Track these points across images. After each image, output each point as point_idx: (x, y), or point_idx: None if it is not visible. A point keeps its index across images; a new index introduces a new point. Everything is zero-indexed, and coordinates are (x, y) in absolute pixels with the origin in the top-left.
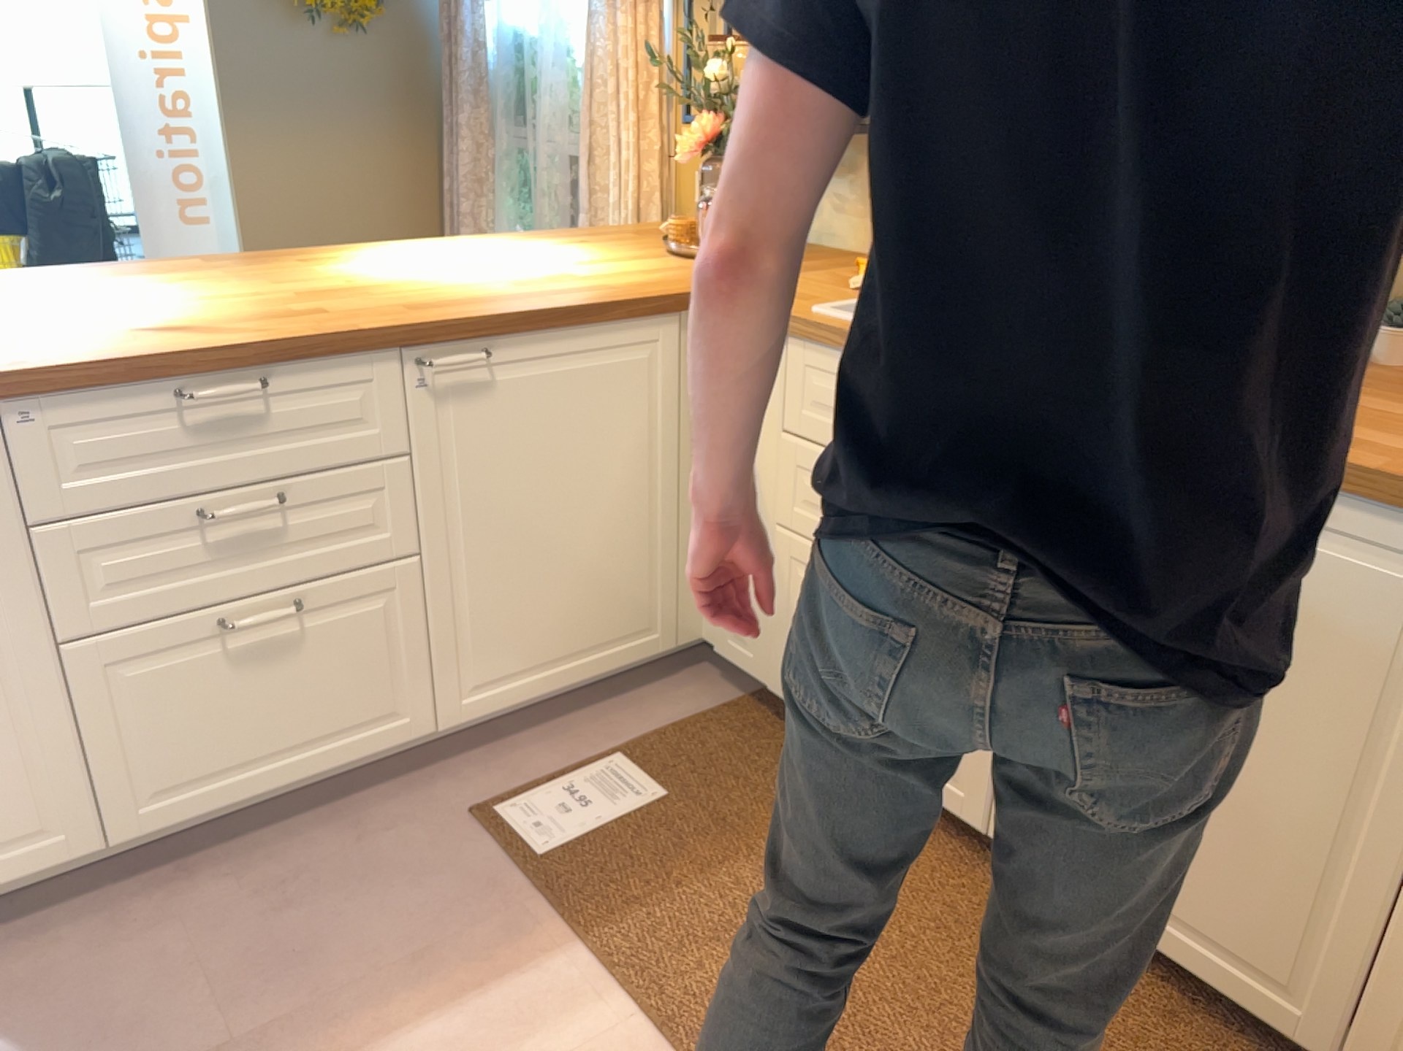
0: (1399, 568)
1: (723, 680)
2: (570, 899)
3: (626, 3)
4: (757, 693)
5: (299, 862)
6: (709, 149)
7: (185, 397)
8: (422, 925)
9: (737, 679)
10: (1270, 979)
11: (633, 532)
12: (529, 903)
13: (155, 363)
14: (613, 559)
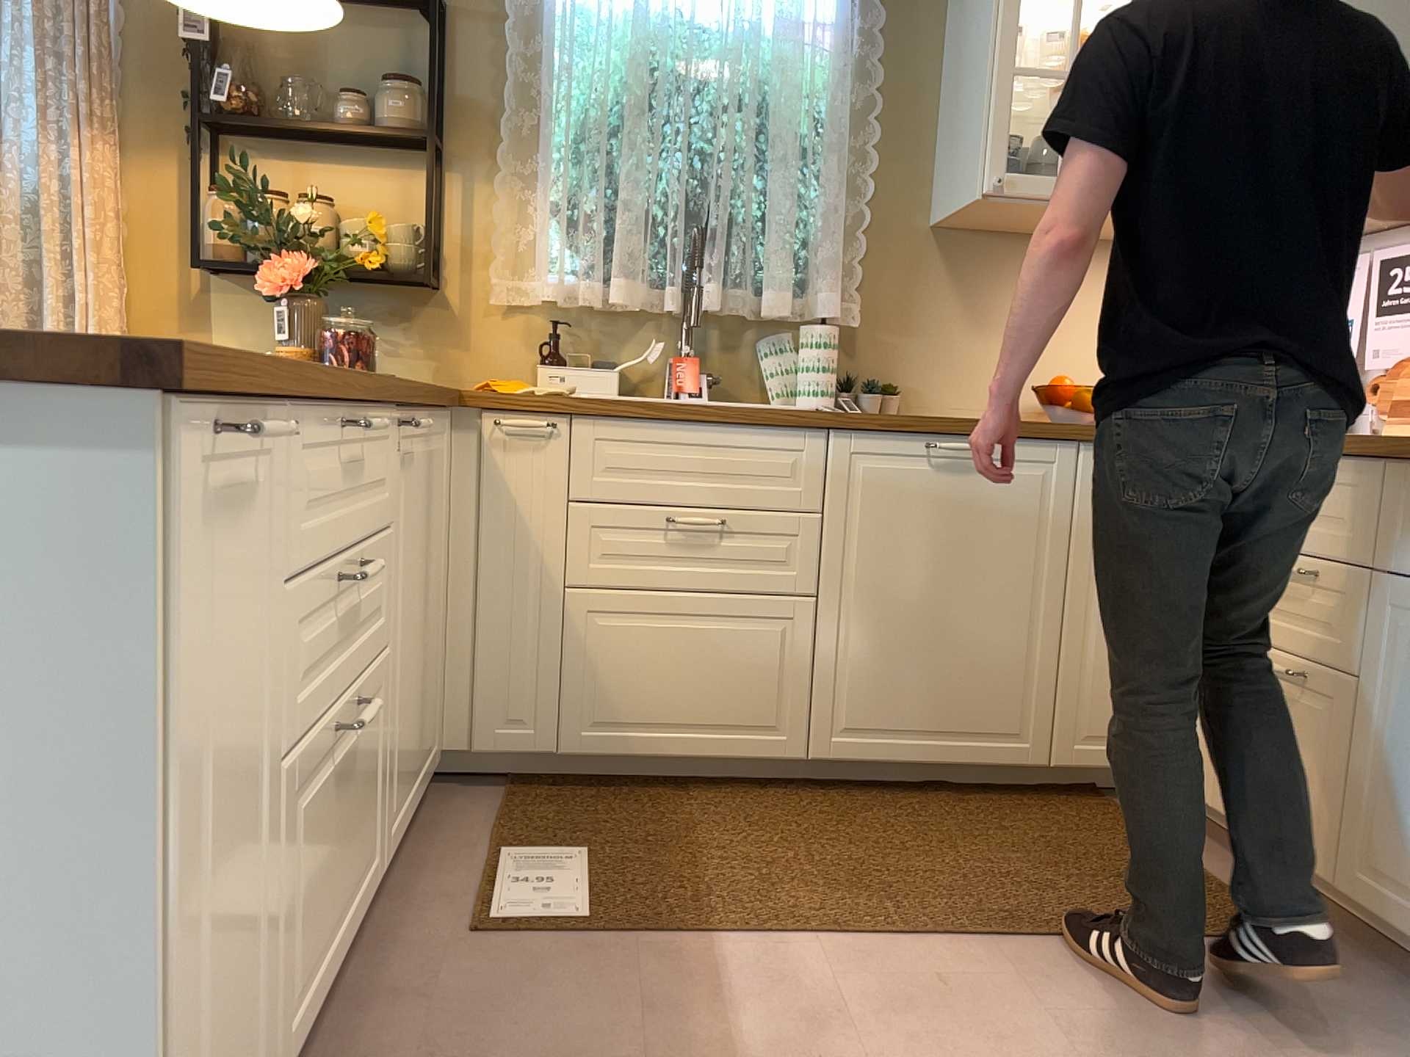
0: (1034, 468)
1: (468, 787)
2: (657, 925)
3: (81, 138)
4: (512, 782)
5: (400, 1048)
6: (301, 285)
7: (353, 429)
8: (598, 1001)
9: (476, 783)
10: (1011, 735)
11: (434, 630)
12: (636, 945)
13: (334, 385)
14: (429, 659)
